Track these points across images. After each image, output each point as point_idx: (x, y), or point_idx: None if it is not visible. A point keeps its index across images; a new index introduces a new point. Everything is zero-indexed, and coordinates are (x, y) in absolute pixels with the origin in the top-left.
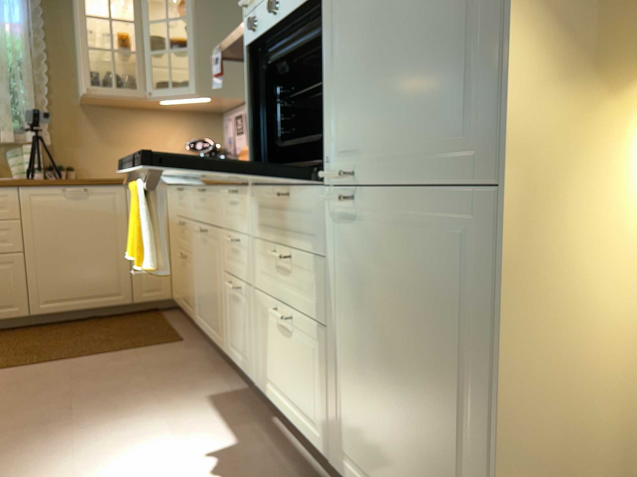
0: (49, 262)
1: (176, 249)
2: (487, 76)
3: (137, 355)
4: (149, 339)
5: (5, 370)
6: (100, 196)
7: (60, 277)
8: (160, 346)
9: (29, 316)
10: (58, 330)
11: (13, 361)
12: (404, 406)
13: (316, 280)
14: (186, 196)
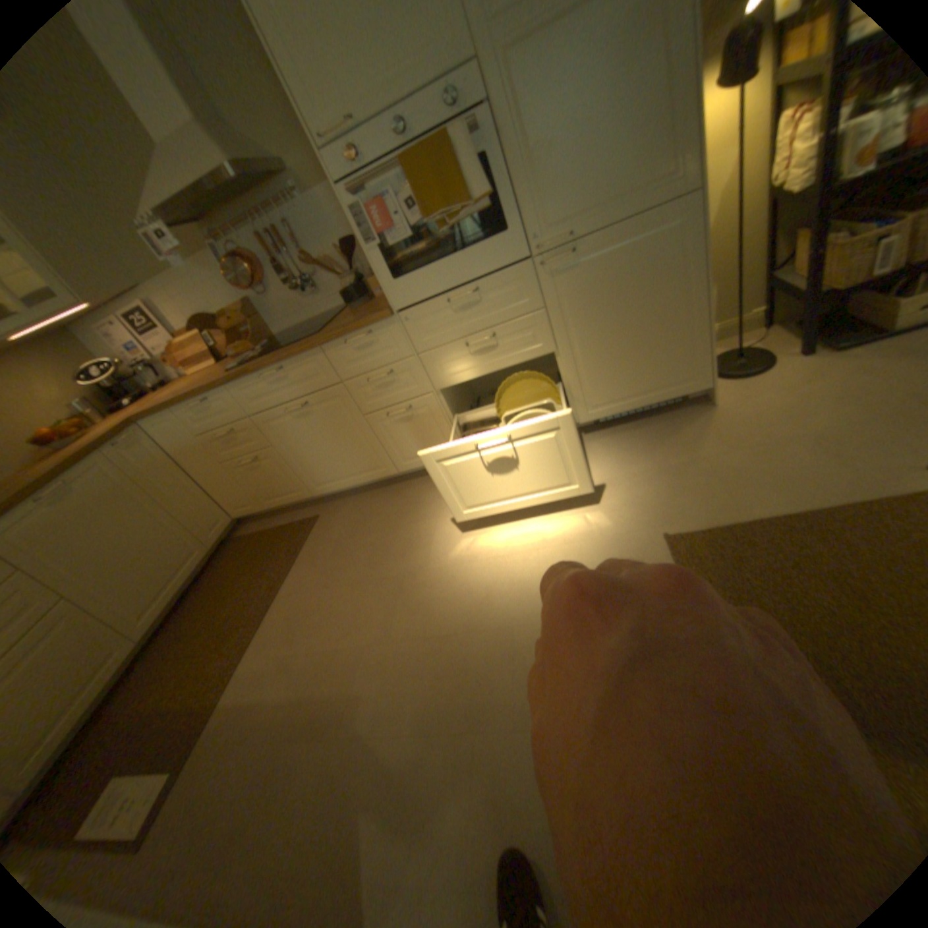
0: (103, 581)
1: (220, 467)
2: (679, 131)
3: (317, 546)
4: (292, 539)
5: (244, 653)
6: (85, 477)
7: (128, 584)
8: (314, 531)
9: (136, 644)
10: (185, 622)
11: (228, 650)
12: (640, 340)
13: (531, 329)
14: (221, 401)
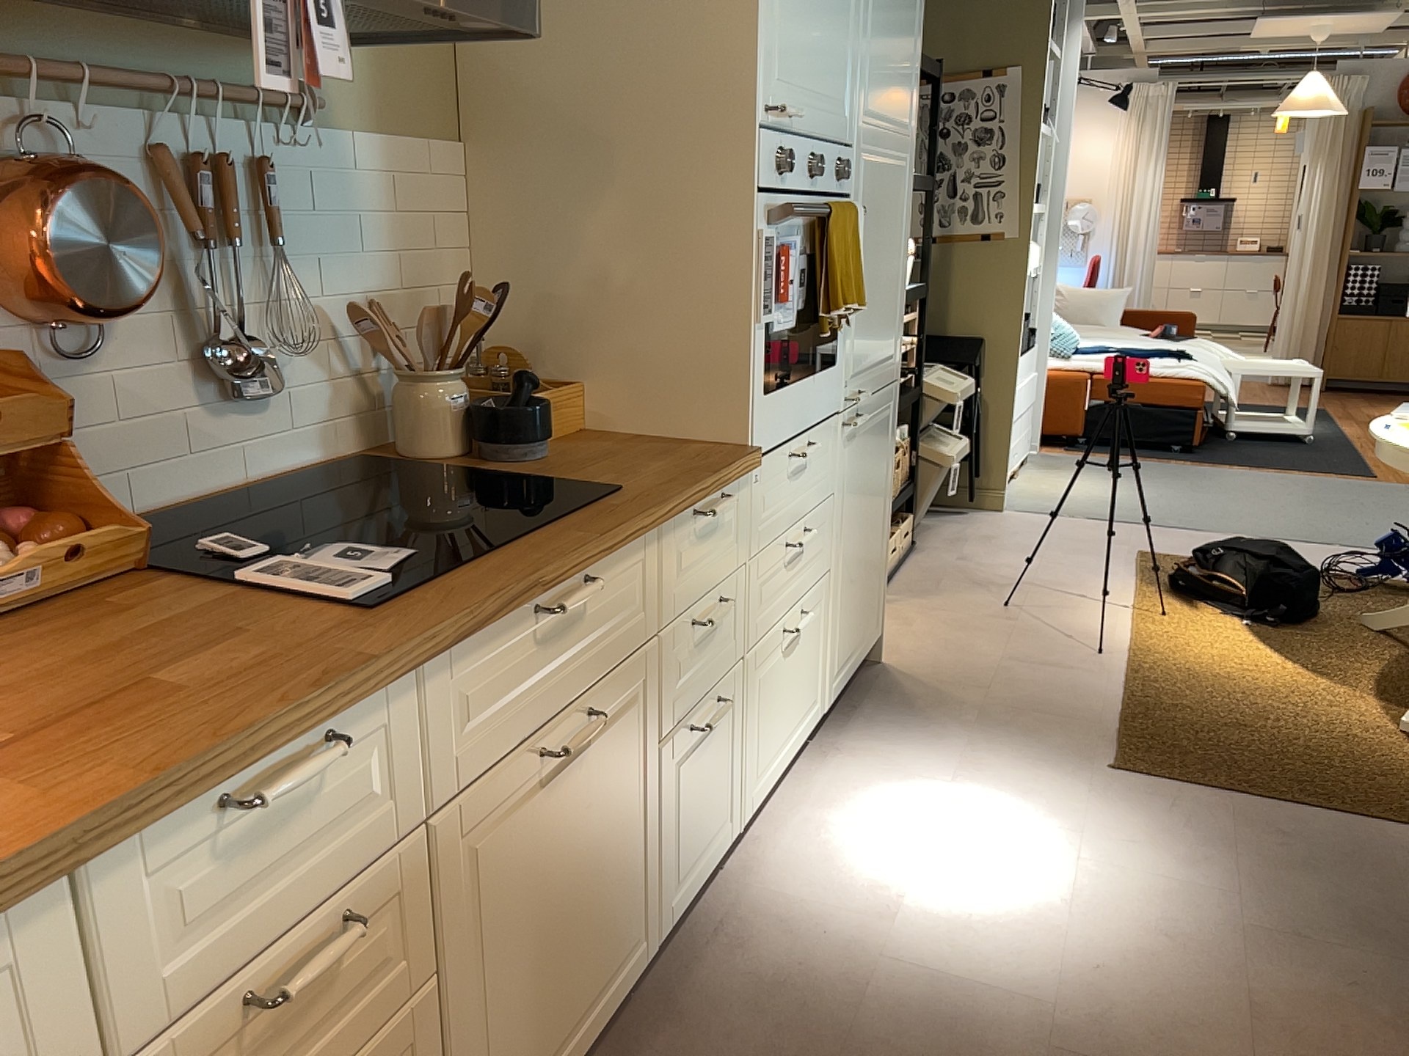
0: None
1: None
2: (898, 318)
3: None
4: None
5: None
6: None
7: None
8: None
9: None
10: None
11: None
12: (866, 558)
13: (824, 529)
14: (360, 754)
